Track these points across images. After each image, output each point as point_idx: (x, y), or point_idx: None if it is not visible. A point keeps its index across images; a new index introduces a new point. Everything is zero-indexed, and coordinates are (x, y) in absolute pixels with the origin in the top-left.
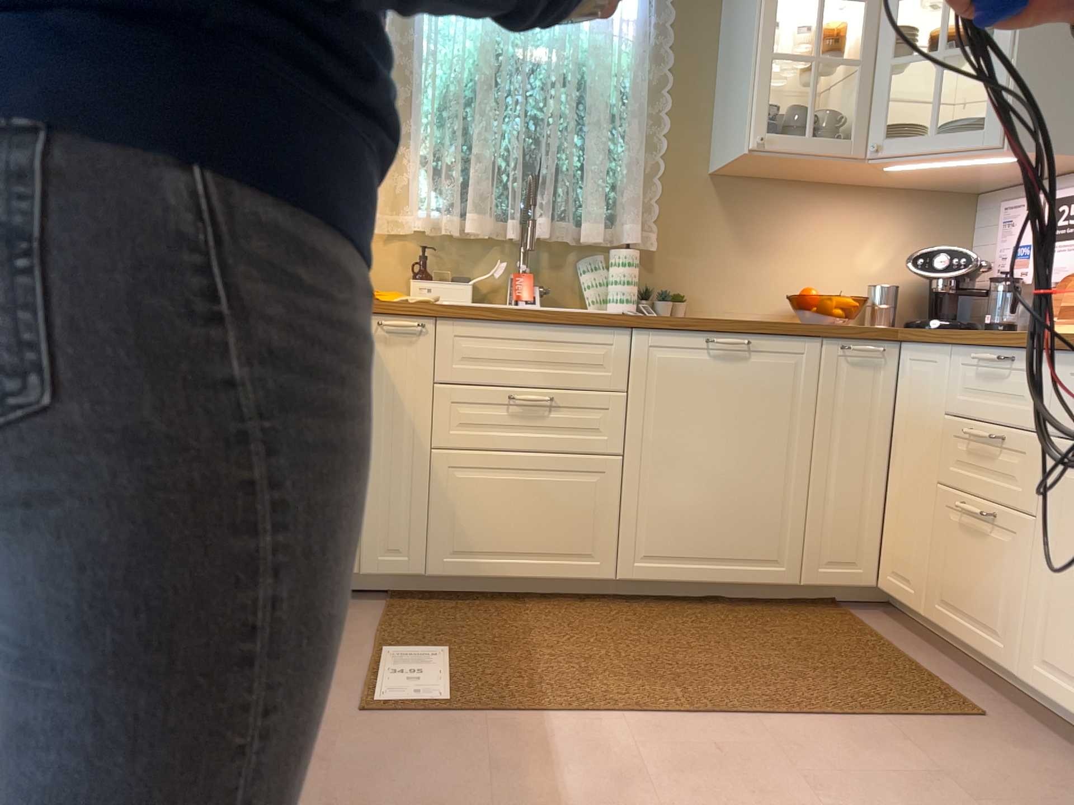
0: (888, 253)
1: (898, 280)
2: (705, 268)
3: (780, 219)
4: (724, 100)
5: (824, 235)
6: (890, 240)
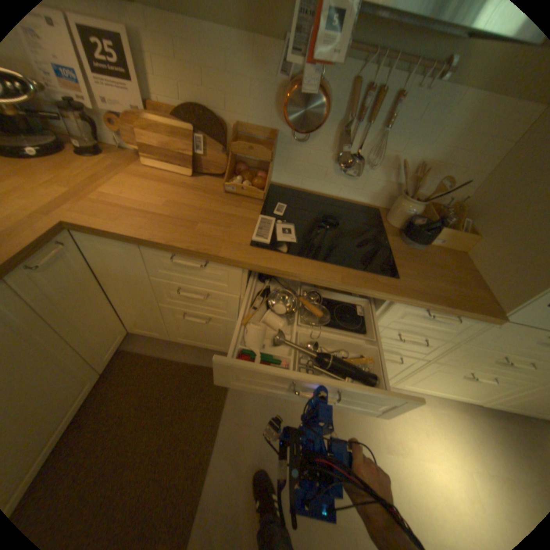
0: None
1: None
2: None
3: None
4: None
5: None
6: None
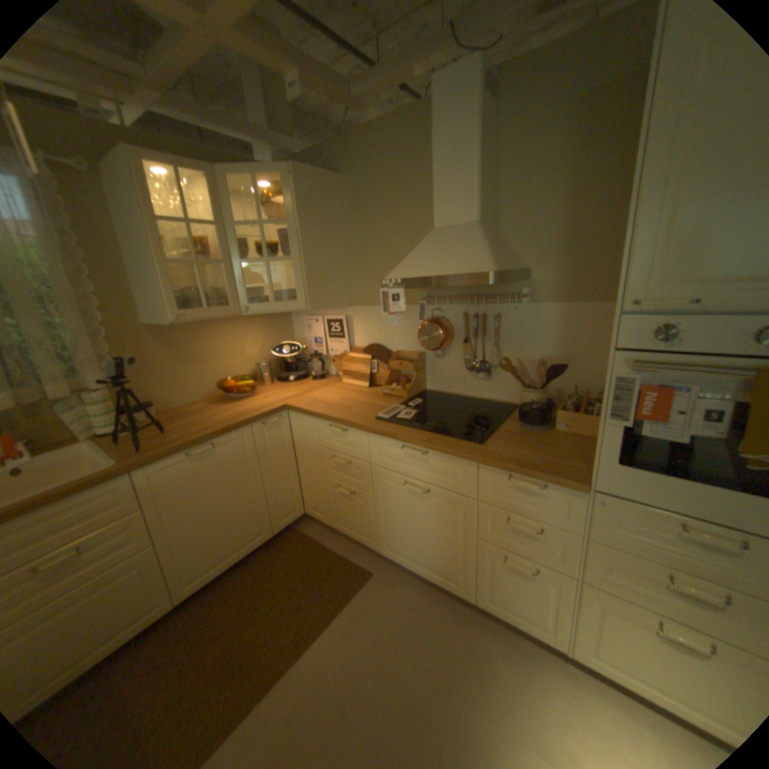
0: (257, 344)
1: (265, 356)
2: (157, 382)
3: (195, 342)
4: (133, 281)
5: (223, 345)
6: (256, 338)
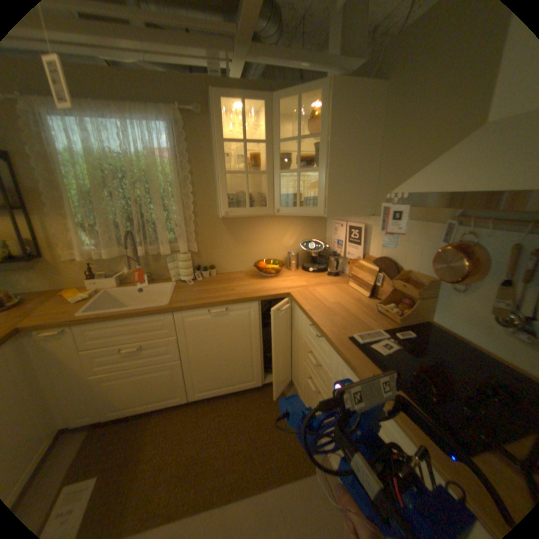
0: (294, 238)
1: (299, 247)
2: (222, 254)
3: (250, 231)
4: (216, 185)
5: (269, 235)
6: (294, 233)
